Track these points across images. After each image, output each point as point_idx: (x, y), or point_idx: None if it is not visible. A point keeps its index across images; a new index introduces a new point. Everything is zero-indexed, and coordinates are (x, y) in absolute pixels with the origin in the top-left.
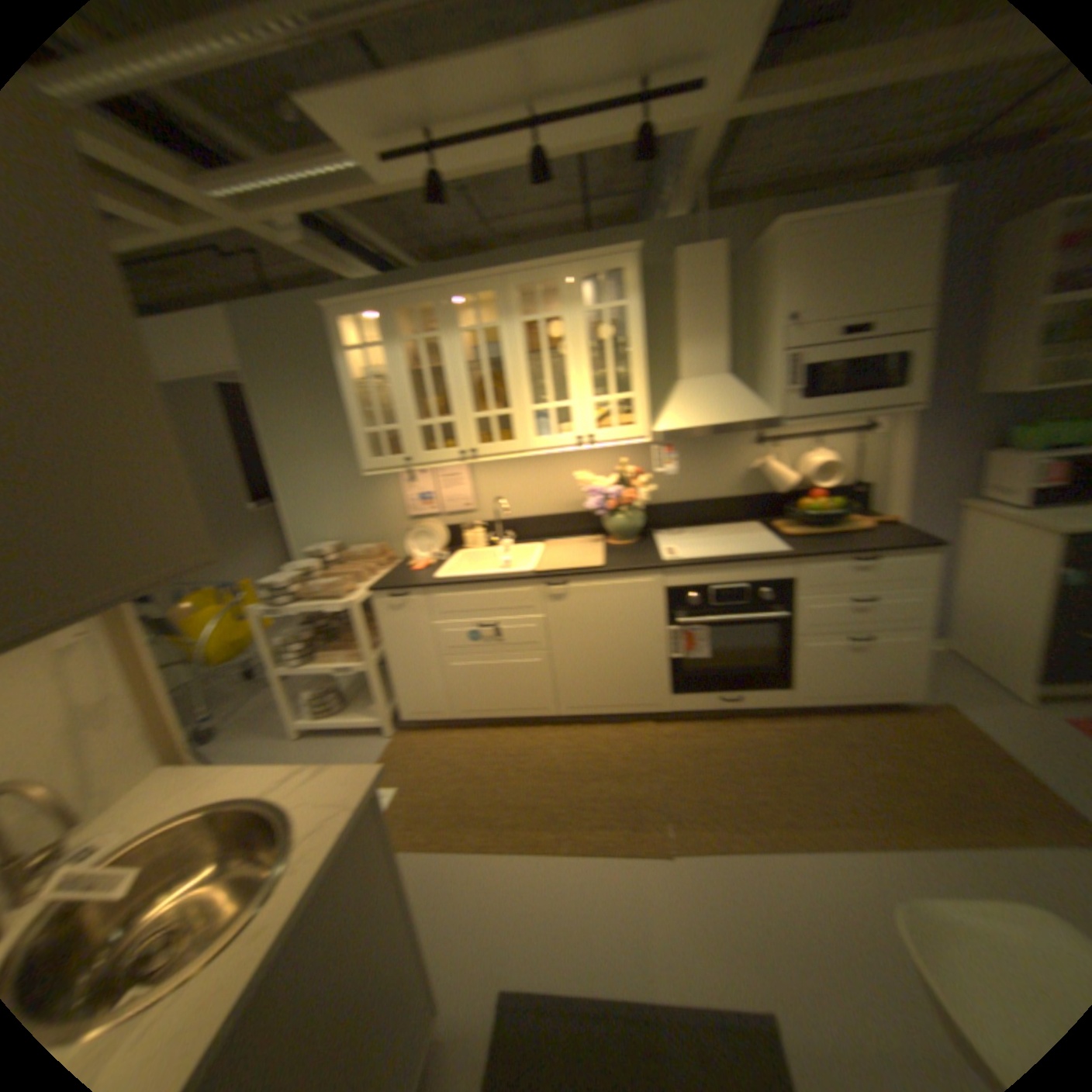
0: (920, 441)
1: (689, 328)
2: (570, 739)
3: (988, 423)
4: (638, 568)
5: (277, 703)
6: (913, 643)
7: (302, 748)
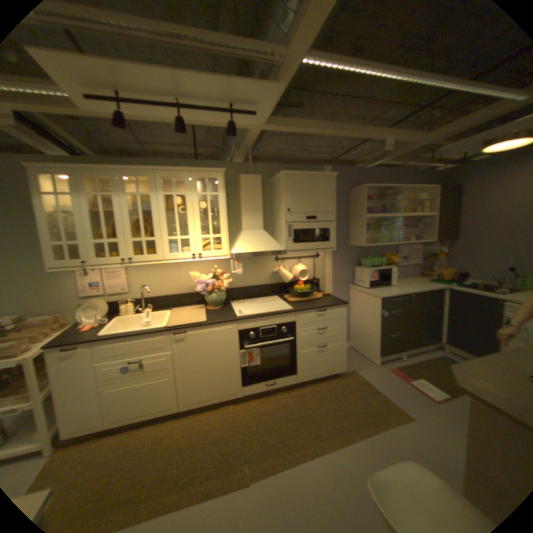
0: (333, 262)
1: (247, 208)
2: (186, 425)
3: (353, 256)
4: (225, 321)
5: None
6: (340, 345)
7: None
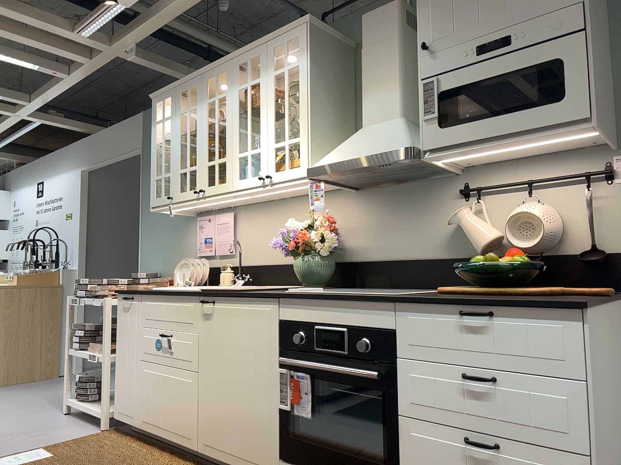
0: None
1: (370, 79)
2: None
3: None
4: (260, 294)
5: (66, 376)
6: None
7: (64, 419)
